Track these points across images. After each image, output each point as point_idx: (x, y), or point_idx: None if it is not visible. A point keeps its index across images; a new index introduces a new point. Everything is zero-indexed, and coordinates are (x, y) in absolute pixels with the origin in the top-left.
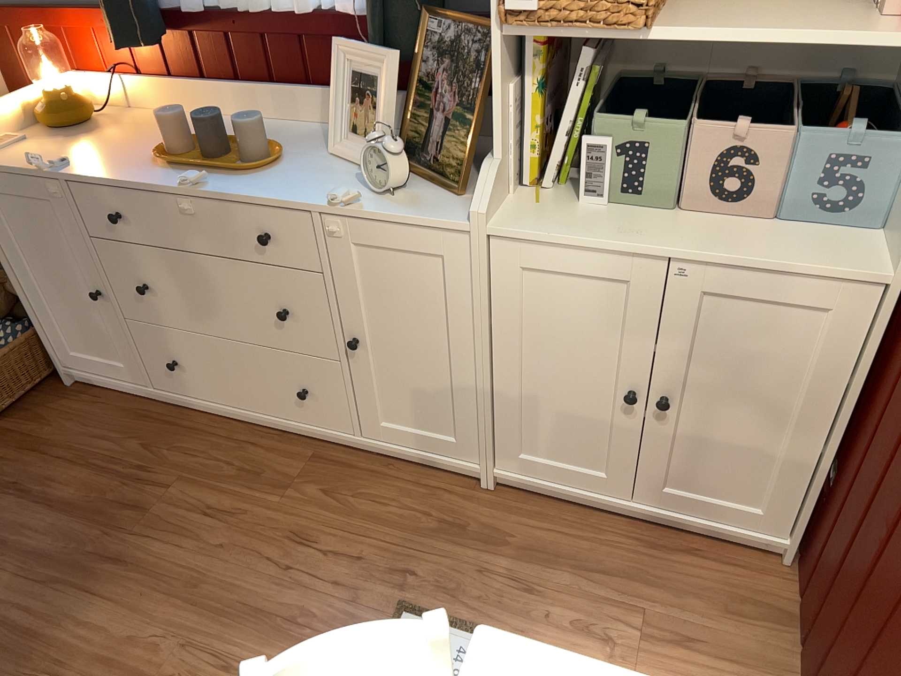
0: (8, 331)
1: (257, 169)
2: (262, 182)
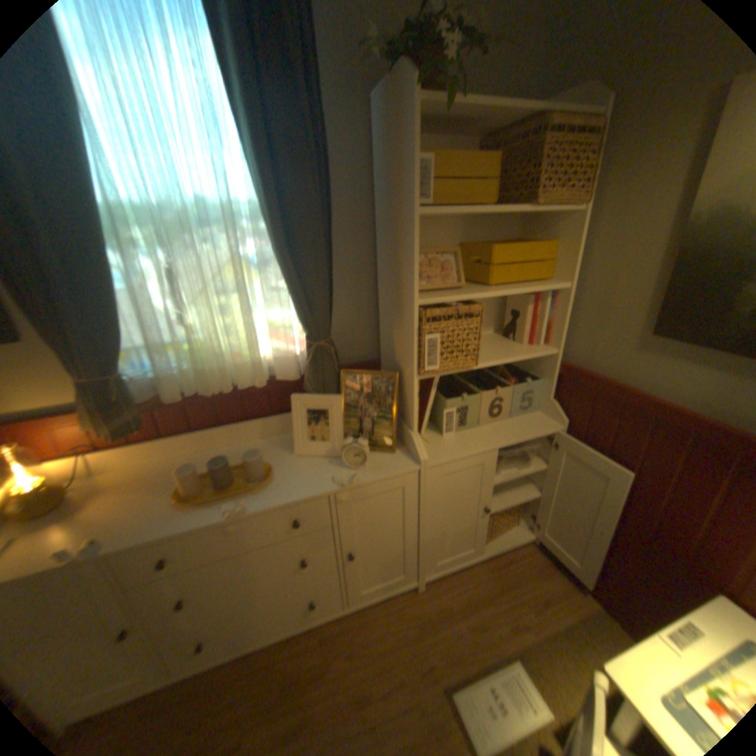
0: None
1: (265, 483)
2: (273, 490)
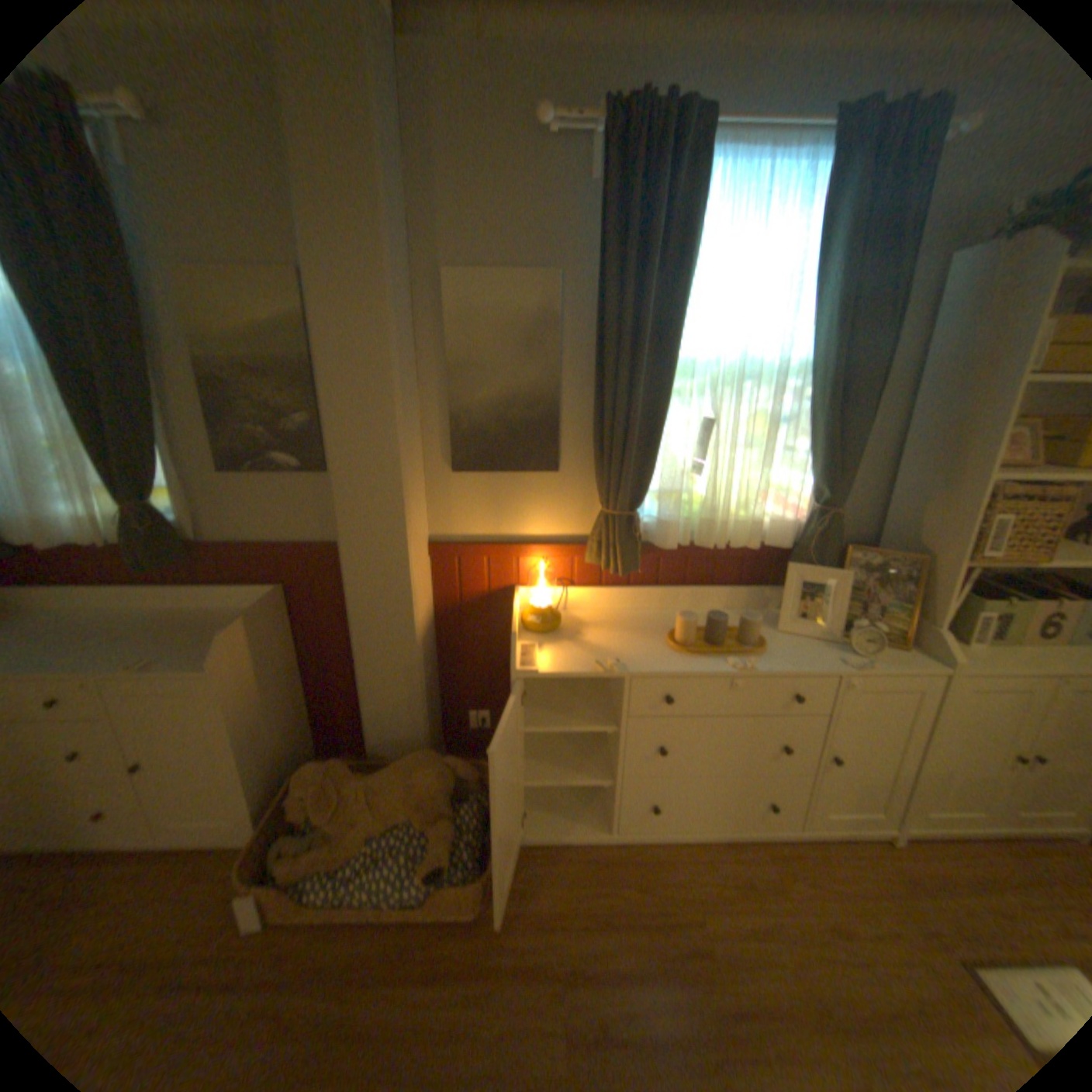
0: (461, 818)
1: (765, 648)
2: (775, 657)
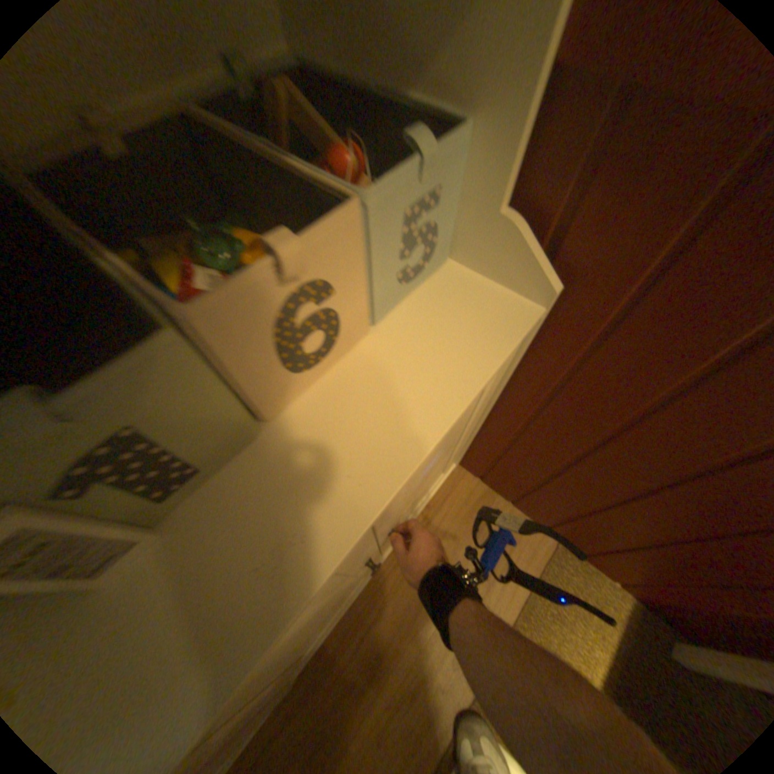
0: None
1: None
2: None
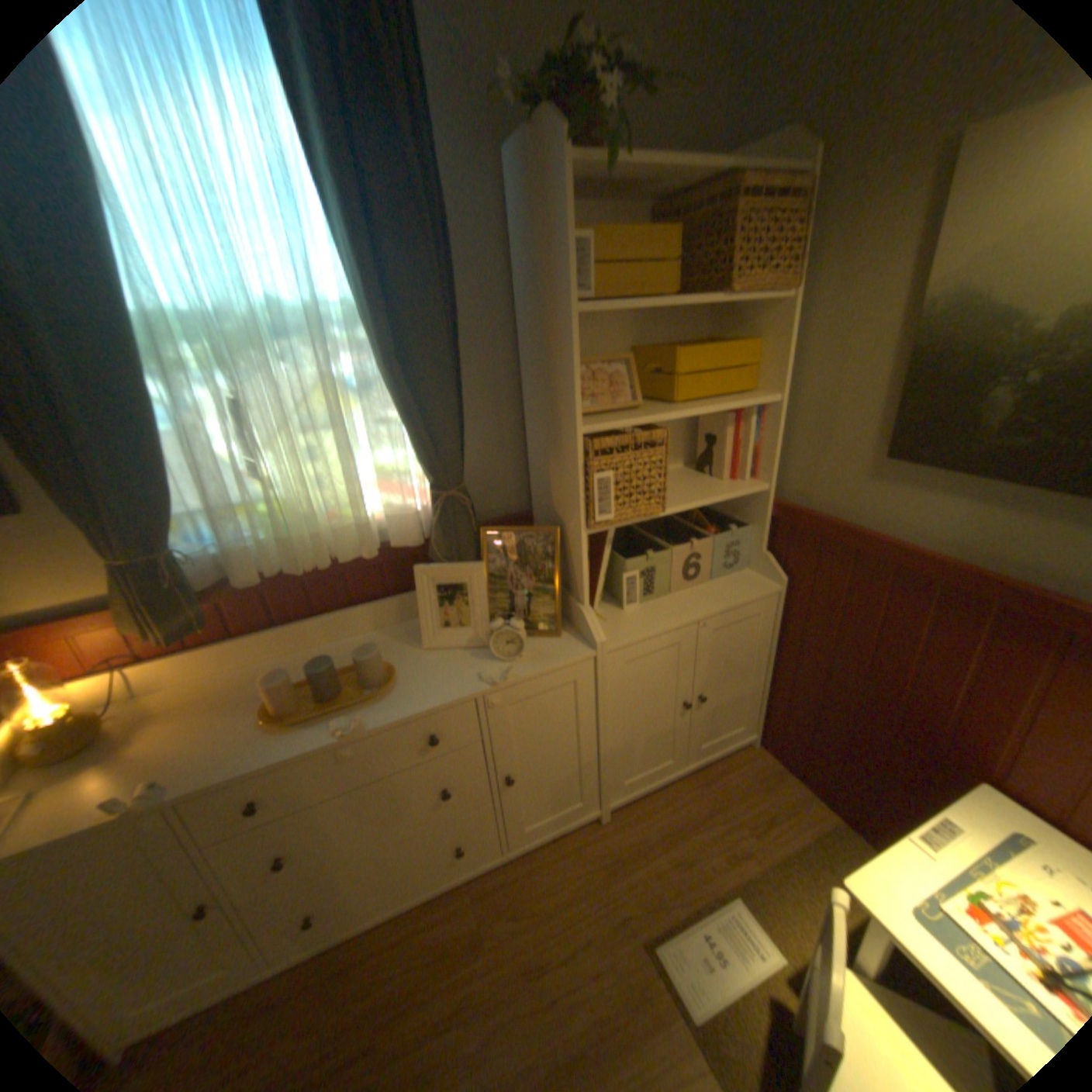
0: None
1: (387, 687)
2: (399, 695)
